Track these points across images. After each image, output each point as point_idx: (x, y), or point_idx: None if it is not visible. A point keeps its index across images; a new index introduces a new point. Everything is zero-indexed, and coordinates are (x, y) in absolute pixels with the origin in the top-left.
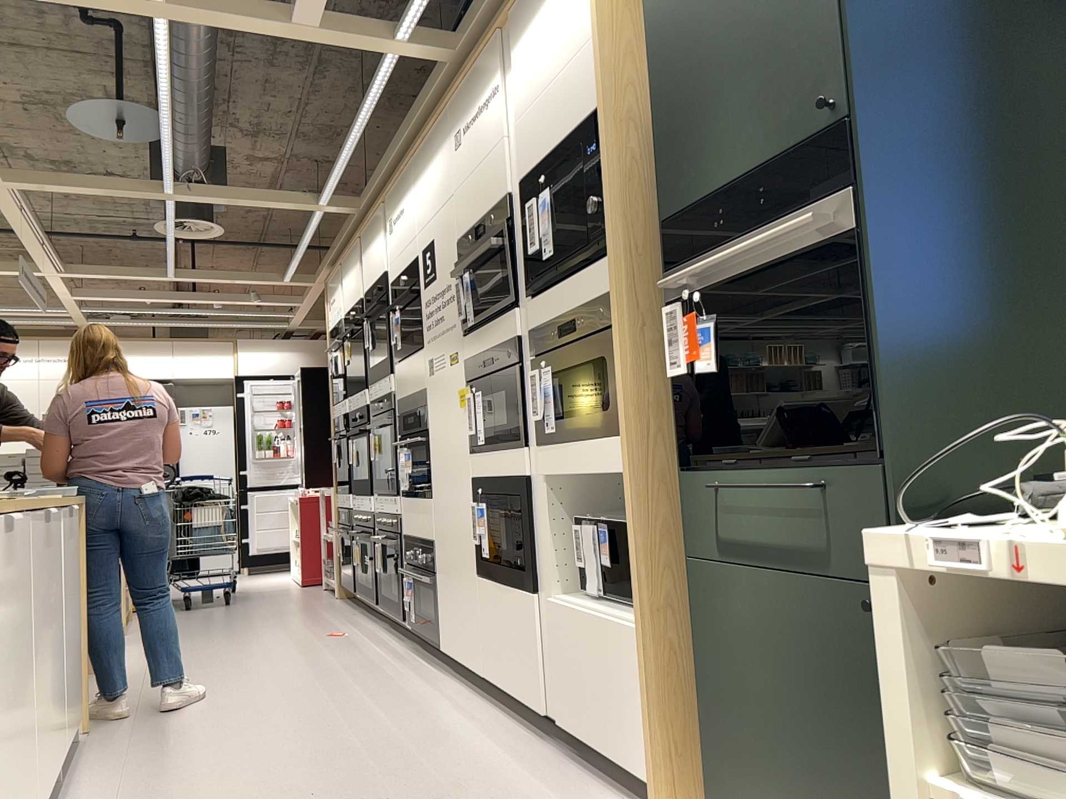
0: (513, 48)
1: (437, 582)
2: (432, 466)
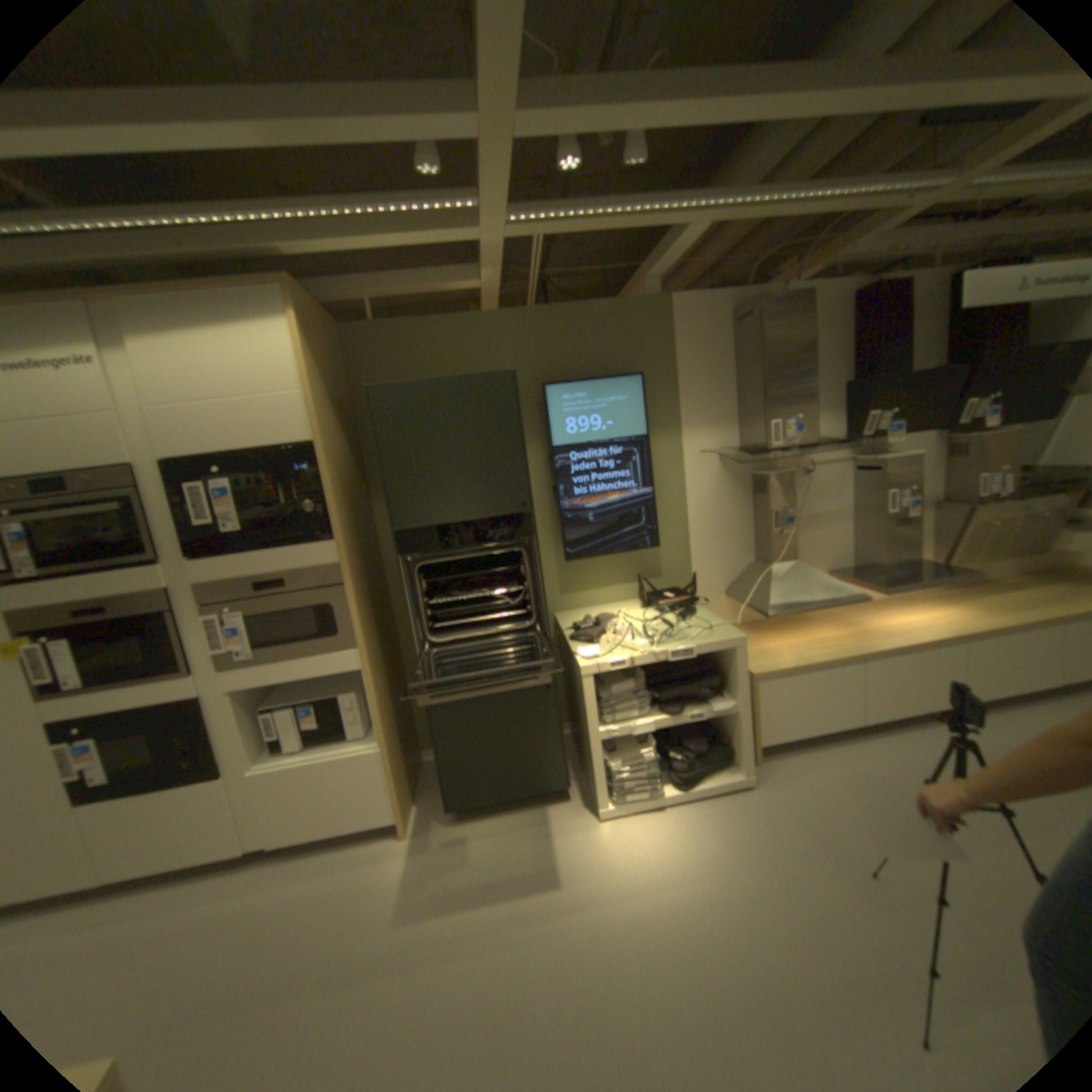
0: (125, 336)
1: None
2: None
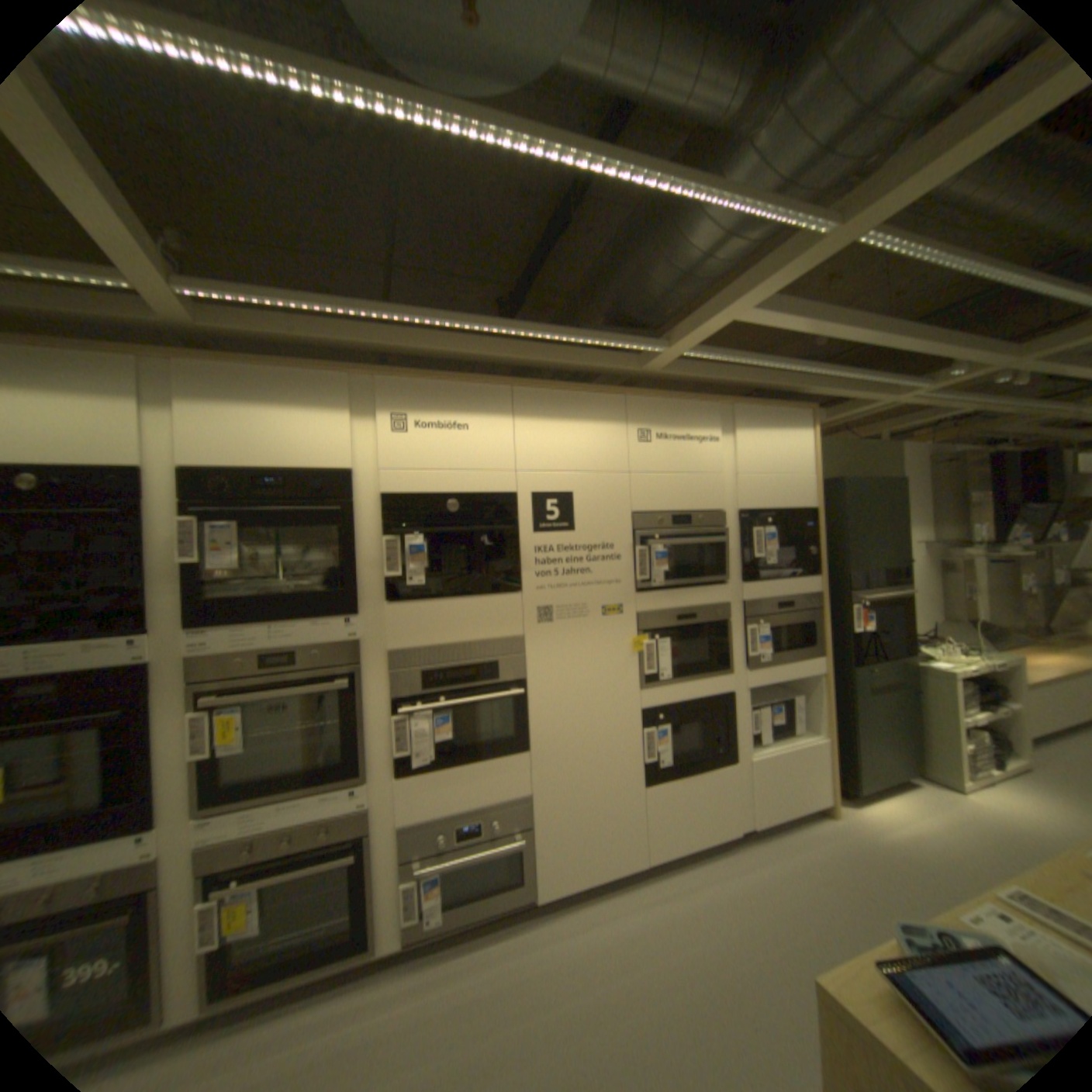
0: (737, 427)
1: (536, 837)
2: (536, 717)
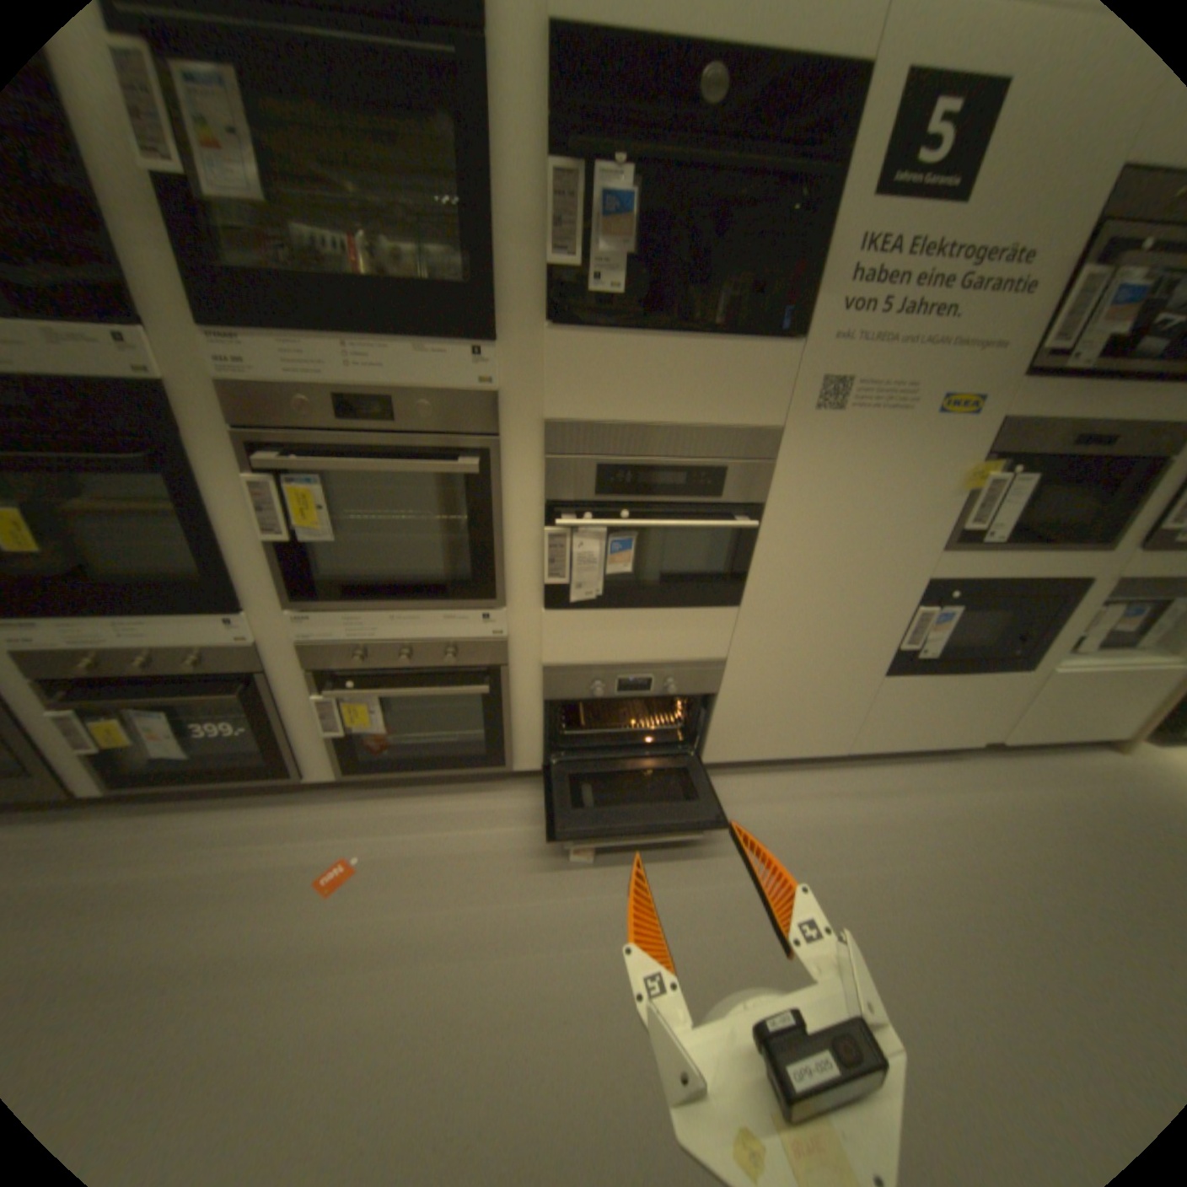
0: None
1: (718, 702)
2: (763, 562)
